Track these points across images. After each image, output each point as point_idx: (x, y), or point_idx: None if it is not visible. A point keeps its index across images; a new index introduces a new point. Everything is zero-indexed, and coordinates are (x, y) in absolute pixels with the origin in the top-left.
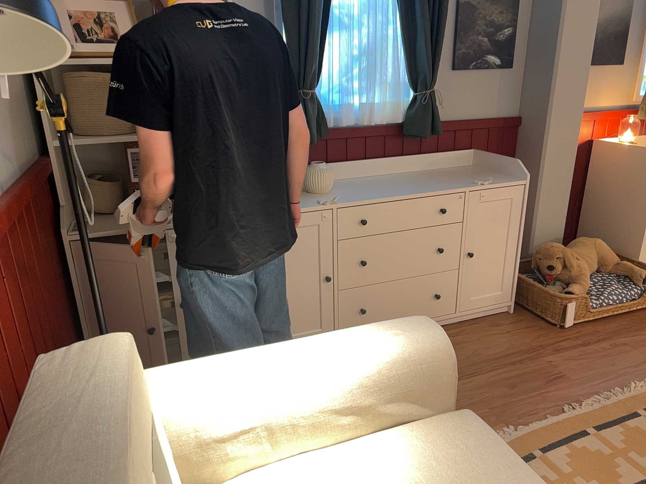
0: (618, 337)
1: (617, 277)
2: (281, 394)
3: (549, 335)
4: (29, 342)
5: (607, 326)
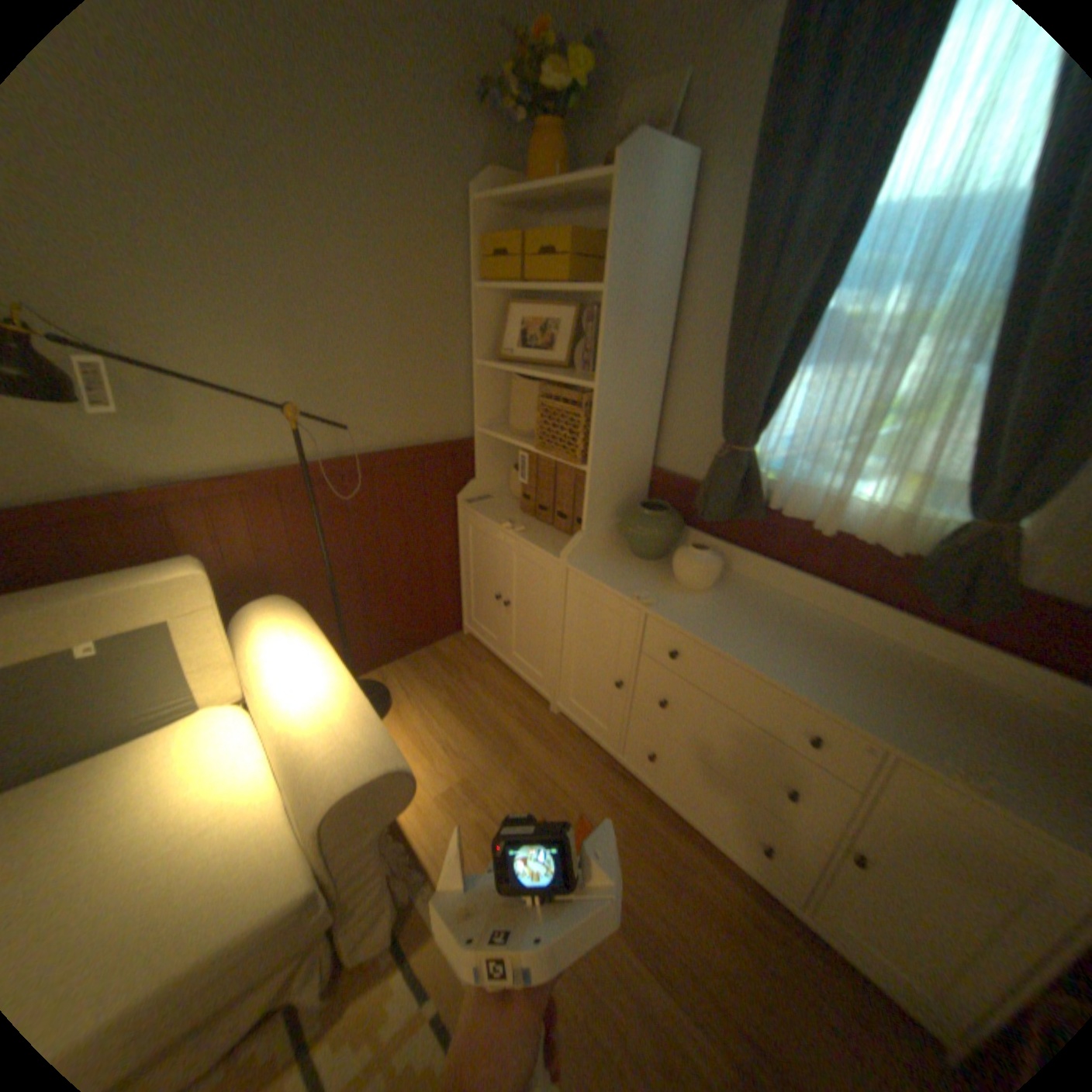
0: None
1: None
2: (263, 692)
3: None
4: (328, 554)
5: None
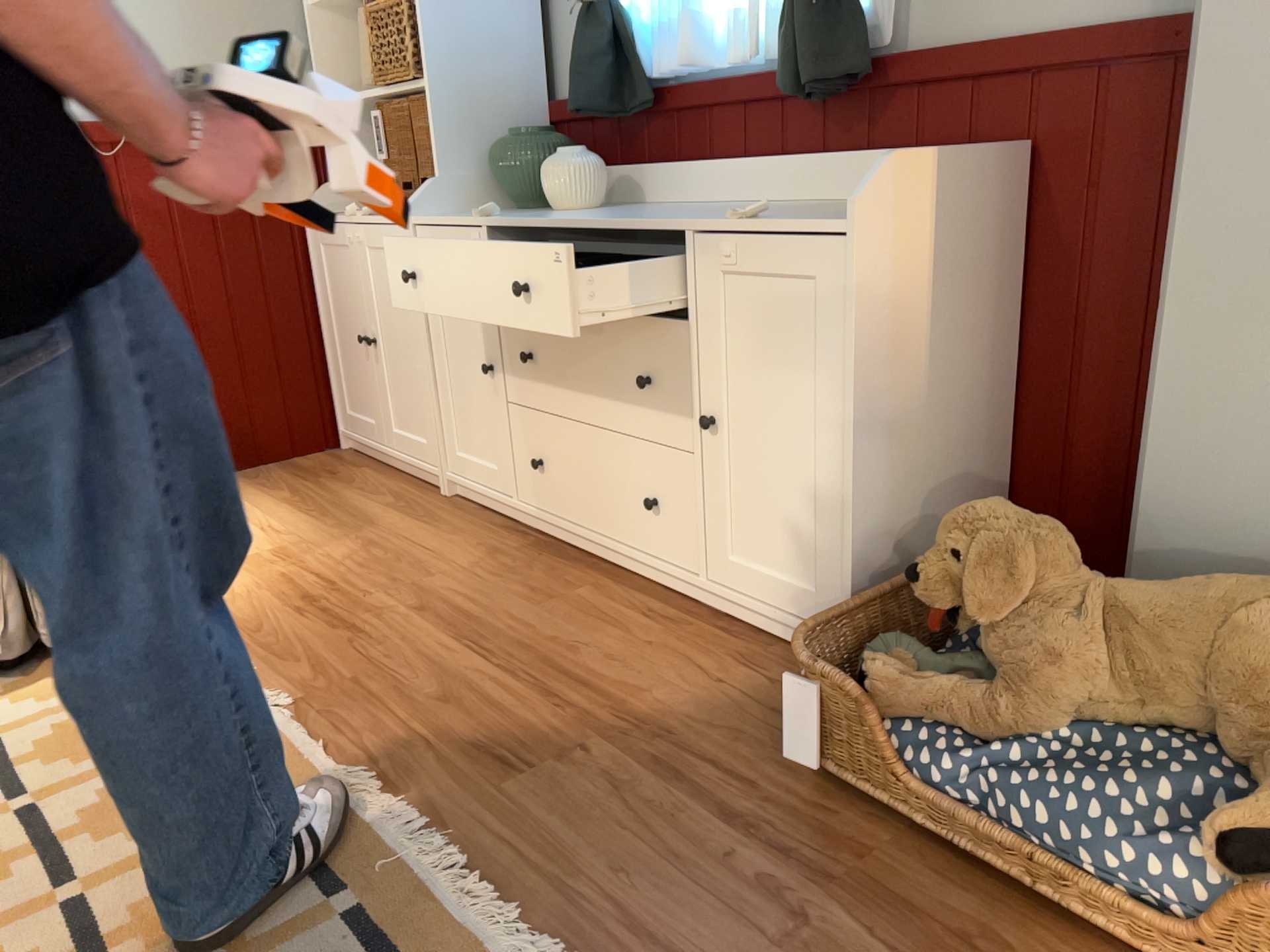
0: (853, 905)
1: (1226, 793)
2: None
3: (747, 747)
4: None
5: (937, 883)
